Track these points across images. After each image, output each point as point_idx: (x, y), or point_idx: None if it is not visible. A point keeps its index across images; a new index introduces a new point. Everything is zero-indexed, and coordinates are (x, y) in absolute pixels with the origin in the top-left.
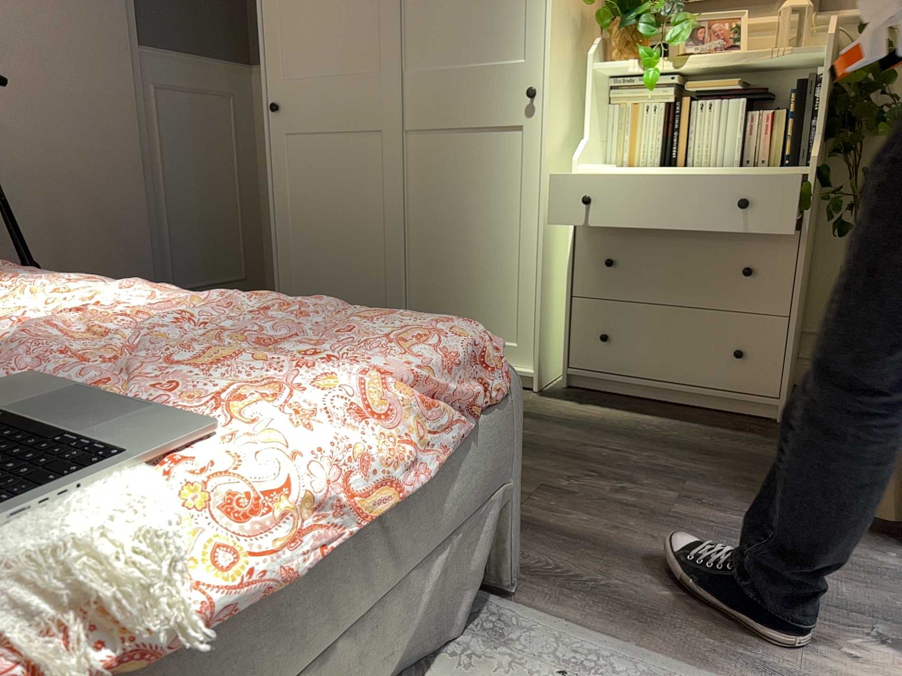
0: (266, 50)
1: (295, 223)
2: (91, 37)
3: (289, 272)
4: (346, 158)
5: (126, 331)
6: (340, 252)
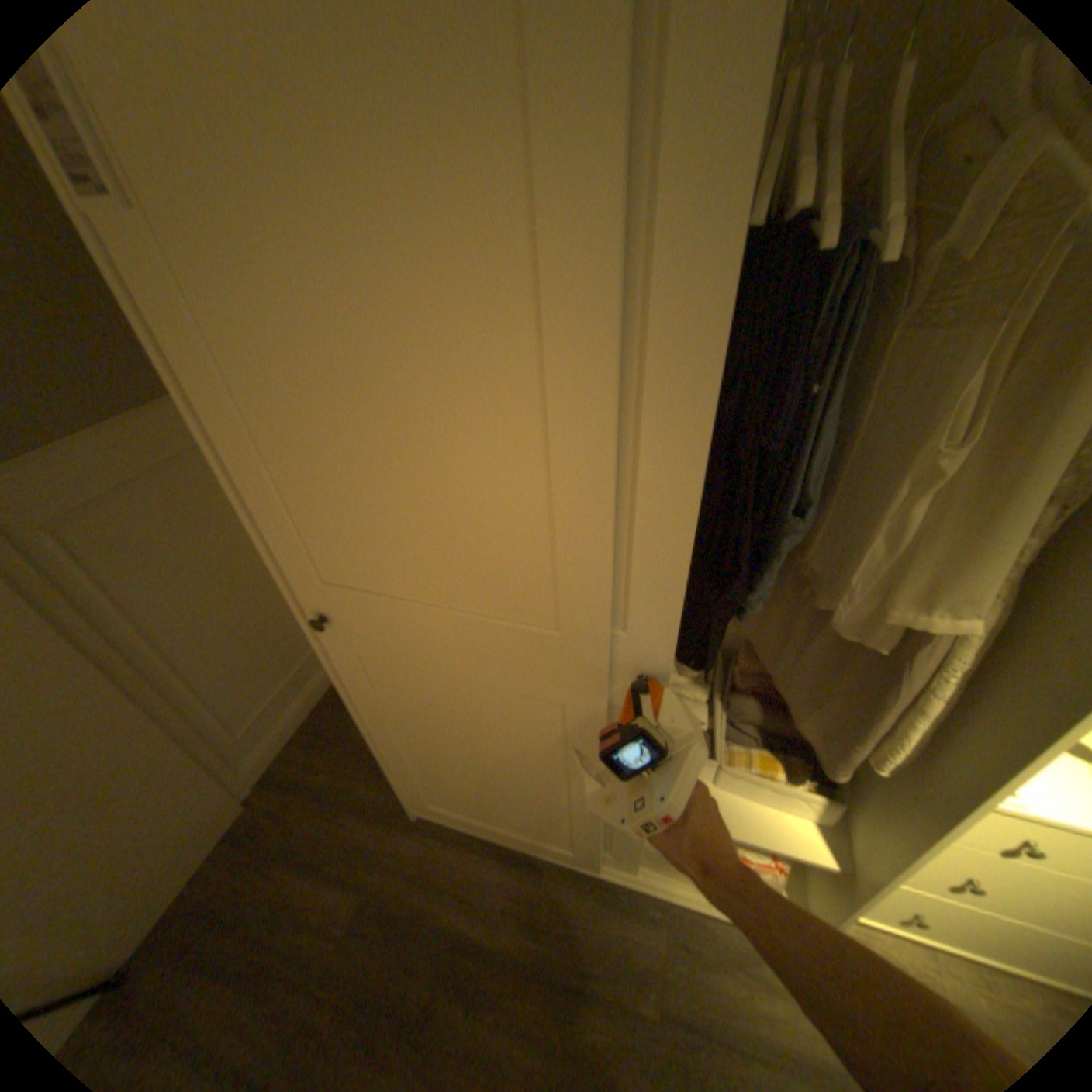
0: (261, 532)
1: (403, 741)
2: None
3: (407, 777)
4: (487, 711)
5: None
6: (490, 786)
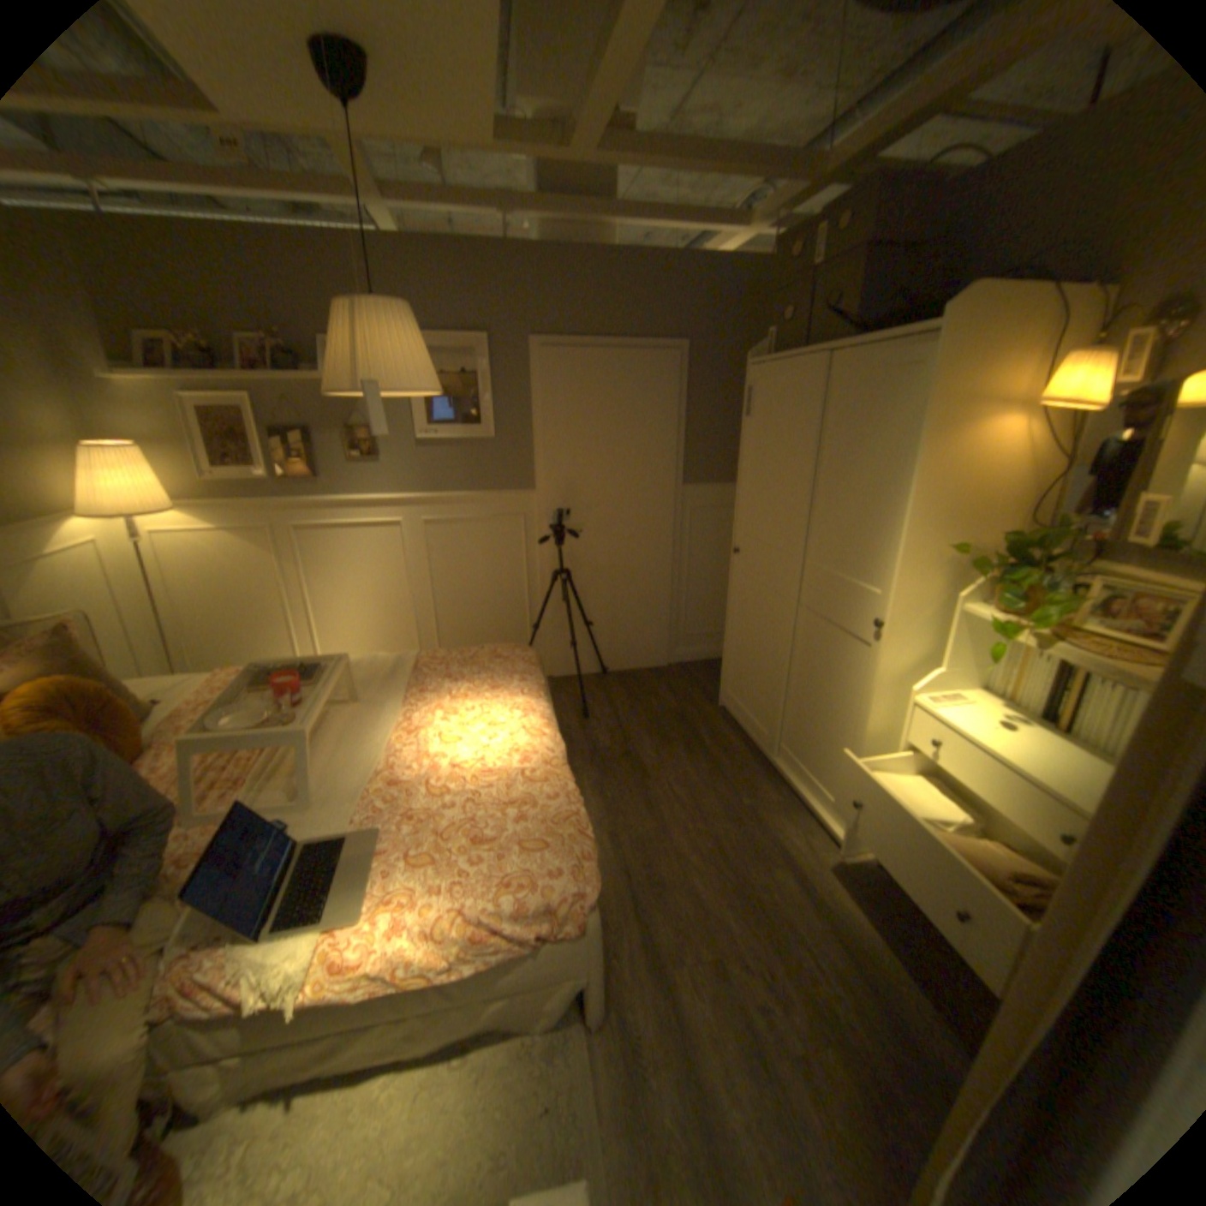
0: (738, 510)
1: (736, 631)
2: (648, 487)
3: (729, 661)
4: (766, 605)
5: (463, 787)
6: (754, 666)
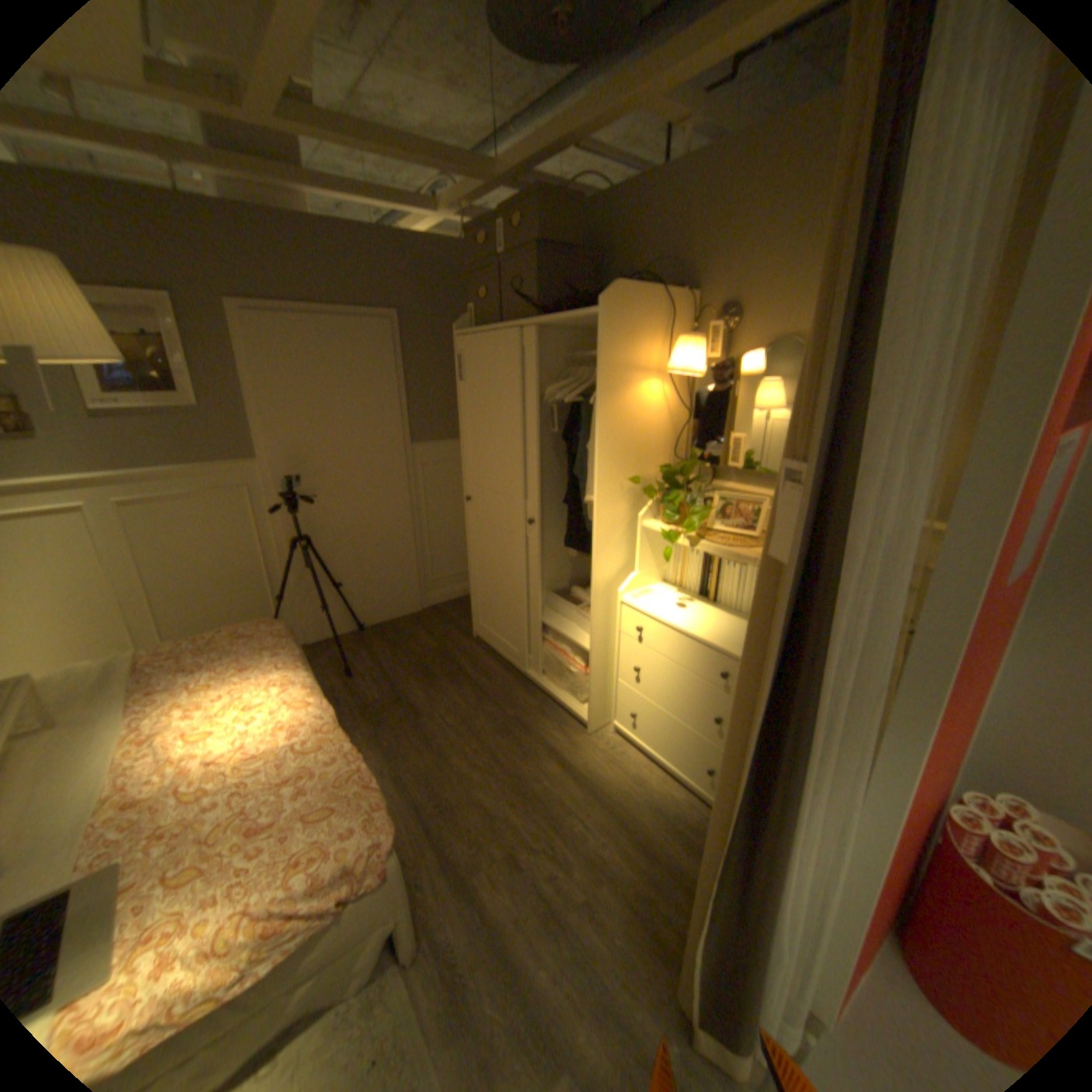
0: (465, 463)
1: (479, 569)
2: (378, 448)
3: (477, 595)
4: (500, 542)
5: (222, 783)
6: (498, 596)
